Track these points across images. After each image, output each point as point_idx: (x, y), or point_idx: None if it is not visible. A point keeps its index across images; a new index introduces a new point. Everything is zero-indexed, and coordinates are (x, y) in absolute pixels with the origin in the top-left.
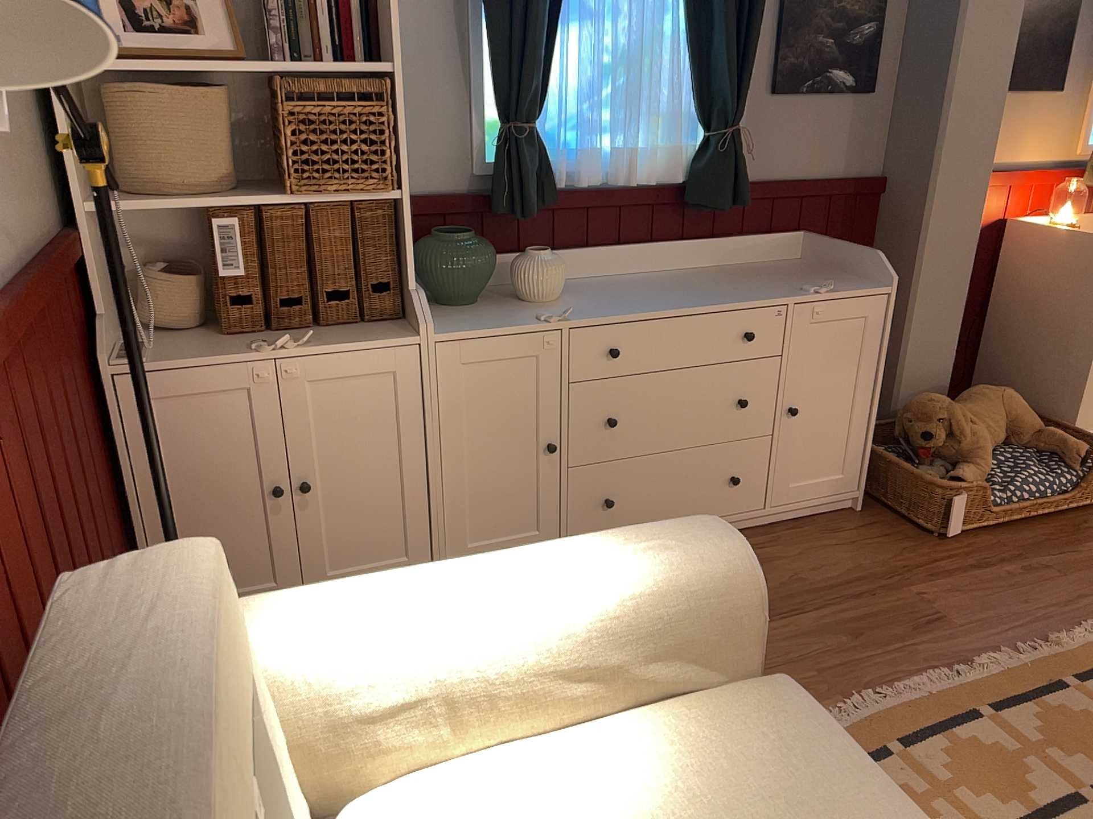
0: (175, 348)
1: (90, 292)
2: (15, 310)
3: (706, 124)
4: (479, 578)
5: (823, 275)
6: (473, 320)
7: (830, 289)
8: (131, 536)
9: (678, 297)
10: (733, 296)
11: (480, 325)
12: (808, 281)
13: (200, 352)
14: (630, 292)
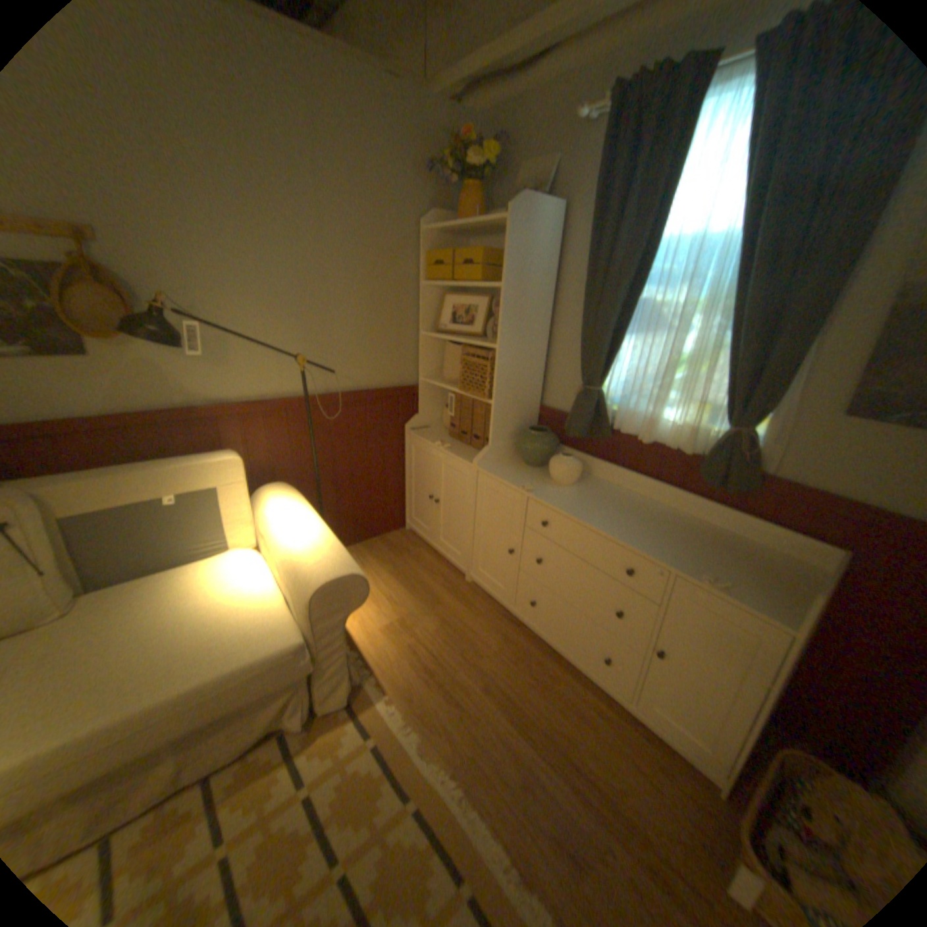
0: (432, 433)
1: (419, 405)
2: (325, 398)
3: (731, 420)
4: (299, 524)
5: (783, 588)
6: (508, 472)
7: (732, 591)
8: (404, 485)
9: (616, 521)
10: (647, 542)
11: (501, 474)
12: (742, 578)
13: (430, 437)
14: (607, 505)
